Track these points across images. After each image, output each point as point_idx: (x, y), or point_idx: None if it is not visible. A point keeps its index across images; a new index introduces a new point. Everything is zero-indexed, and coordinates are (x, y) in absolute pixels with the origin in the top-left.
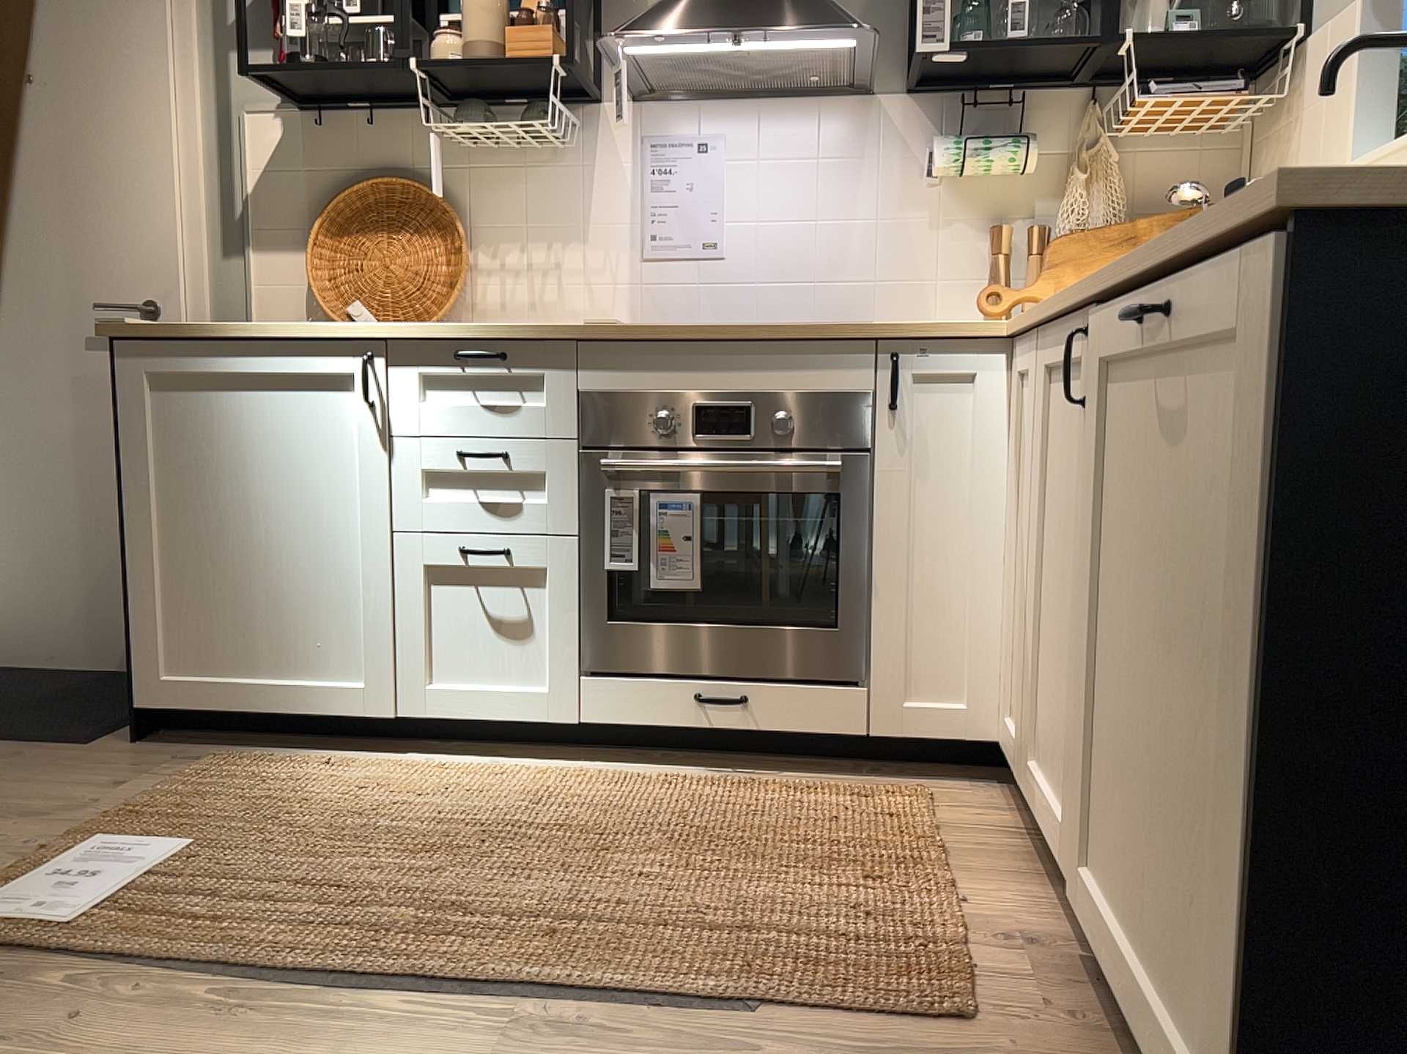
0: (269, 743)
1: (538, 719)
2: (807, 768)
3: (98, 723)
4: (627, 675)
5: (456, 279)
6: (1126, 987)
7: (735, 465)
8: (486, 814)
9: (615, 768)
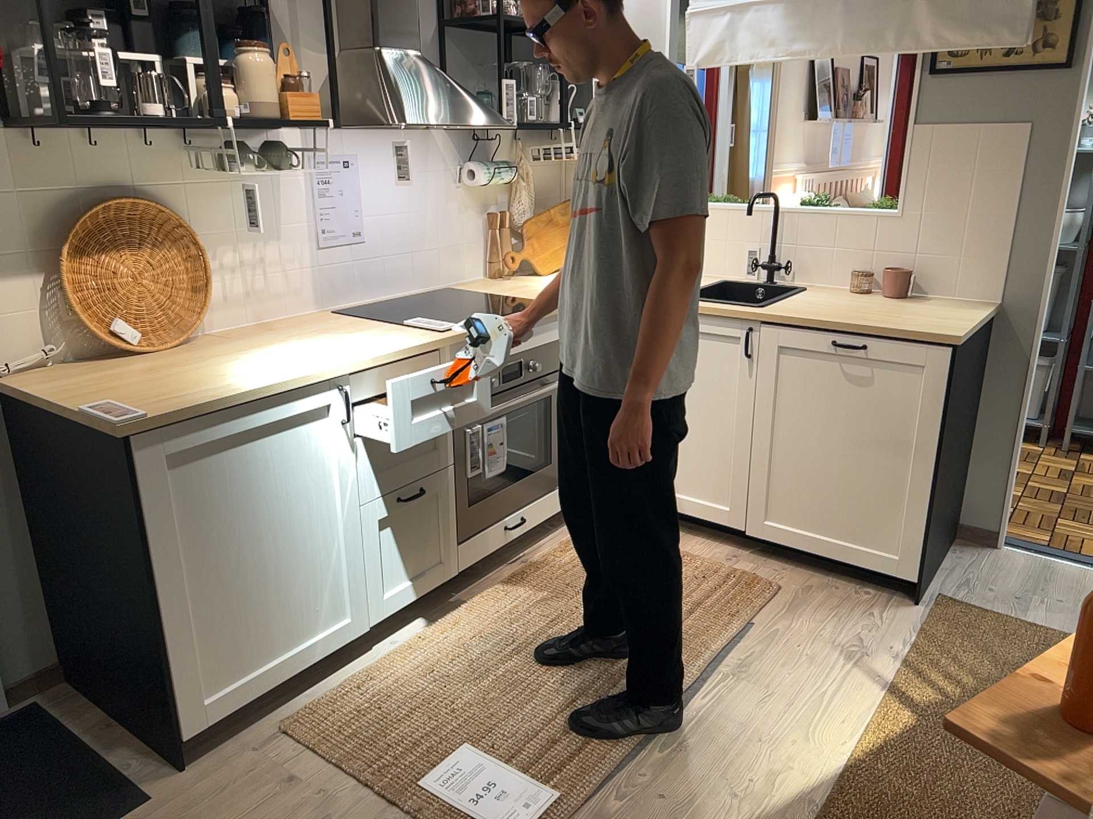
0: (274, 701)
1: (442, 582)
2: (532, 541)
3: (90, 791)
4: (468, 533)
5: (207, 286)
6: (812, 549)
7: (527, 397)
8: (511, 638)
9: (475, 588)
